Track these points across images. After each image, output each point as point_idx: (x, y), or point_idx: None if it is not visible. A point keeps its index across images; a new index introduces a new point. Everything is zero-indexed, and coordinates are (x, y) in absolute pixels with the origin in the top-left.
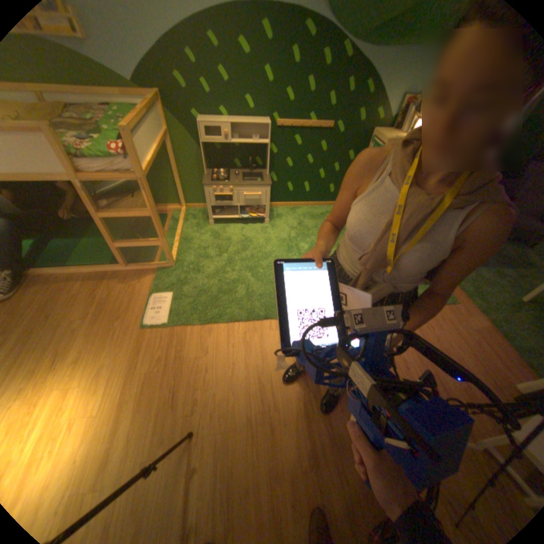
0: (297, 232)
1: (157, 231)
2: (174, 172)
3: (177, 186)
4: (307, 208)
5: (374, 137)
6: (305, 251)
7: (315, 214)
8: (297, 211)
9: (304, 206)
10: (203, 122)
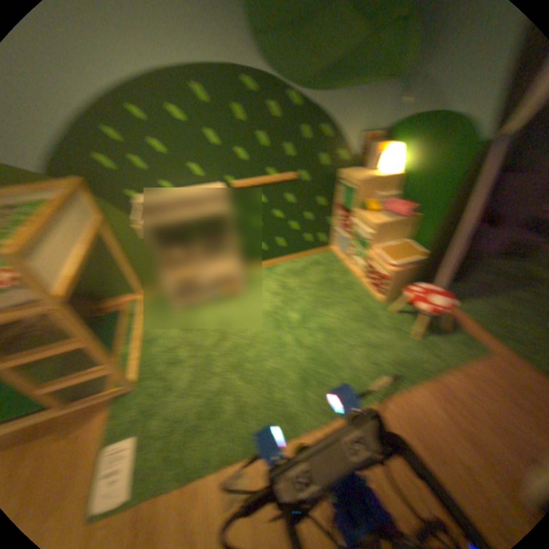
0: (280, 297)
1: (95, 359)
2: (117, 261)
3: (125, 274)
4: (285, 262)
5: (340, 178)
6: (295, 321)
7: (295, 269)
8: (274, 269)
9: (281, 261)
10: (140, 201)
